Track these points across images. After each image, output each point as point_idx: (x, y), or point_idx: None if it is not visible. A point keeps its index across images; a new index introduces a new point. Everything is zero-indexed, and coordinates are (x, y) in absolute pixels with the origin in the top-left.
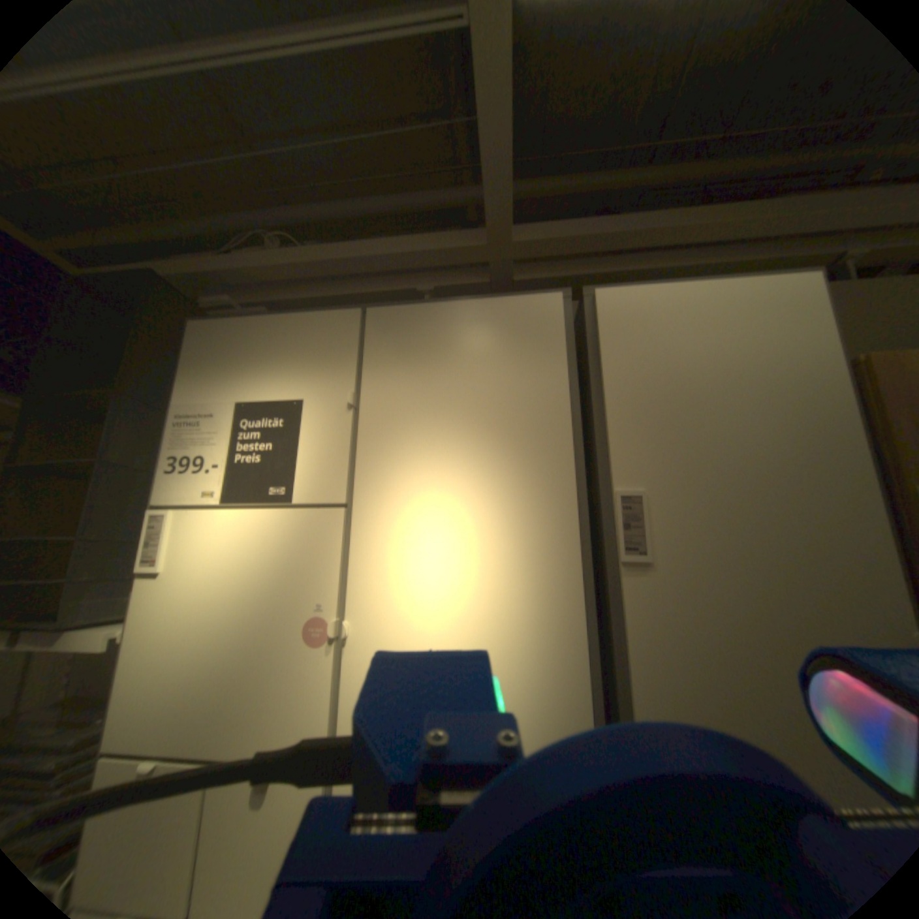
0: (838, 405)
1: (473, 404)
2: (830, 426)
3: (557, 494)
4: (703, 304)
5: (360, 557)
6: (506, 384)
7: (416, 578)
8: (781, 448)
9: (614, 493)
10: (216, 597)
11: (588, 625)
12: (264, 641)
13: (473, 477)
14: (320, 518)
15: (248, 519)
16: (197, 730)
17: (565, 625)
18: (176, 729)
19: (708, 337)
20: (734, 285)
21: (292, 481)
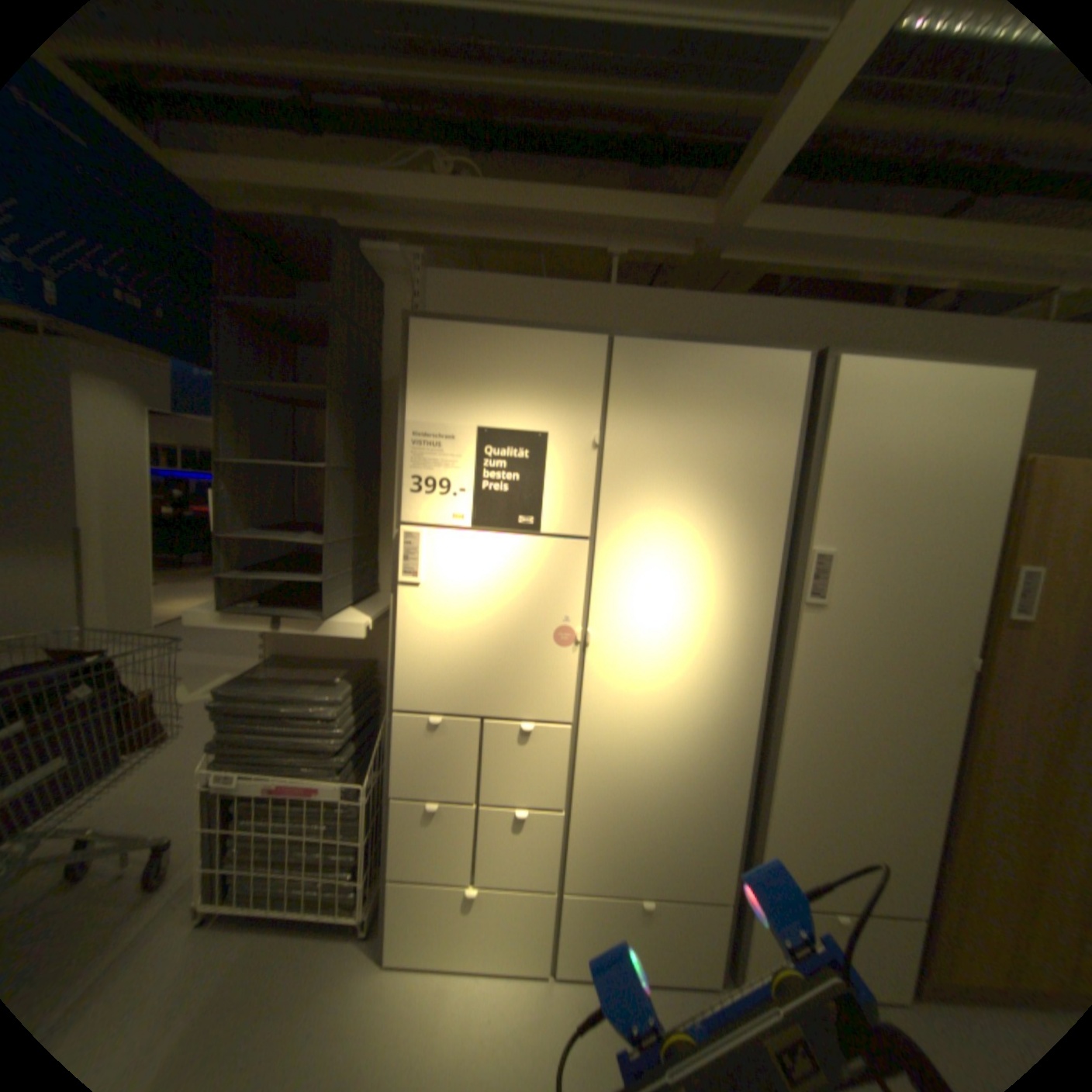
0: (996, 500)
1: (710, 459)
2: (984, 516)
3: (768, 548)
4: (929, 390)
5: (601, 583)
6: (743, 444)
7: (646, 603)
8: (943, 529)
9: (812, 551)
10: (476, 605)
11: (769, 643)
12: (521, 640)
13: (702, 526)
14: (567, 548)
15: (499, 542)
16: (470, 697)
17: (754, 643)
18: (453, 695)
19: (923, 424)
20: (962, 375)
21: (540, 513)
